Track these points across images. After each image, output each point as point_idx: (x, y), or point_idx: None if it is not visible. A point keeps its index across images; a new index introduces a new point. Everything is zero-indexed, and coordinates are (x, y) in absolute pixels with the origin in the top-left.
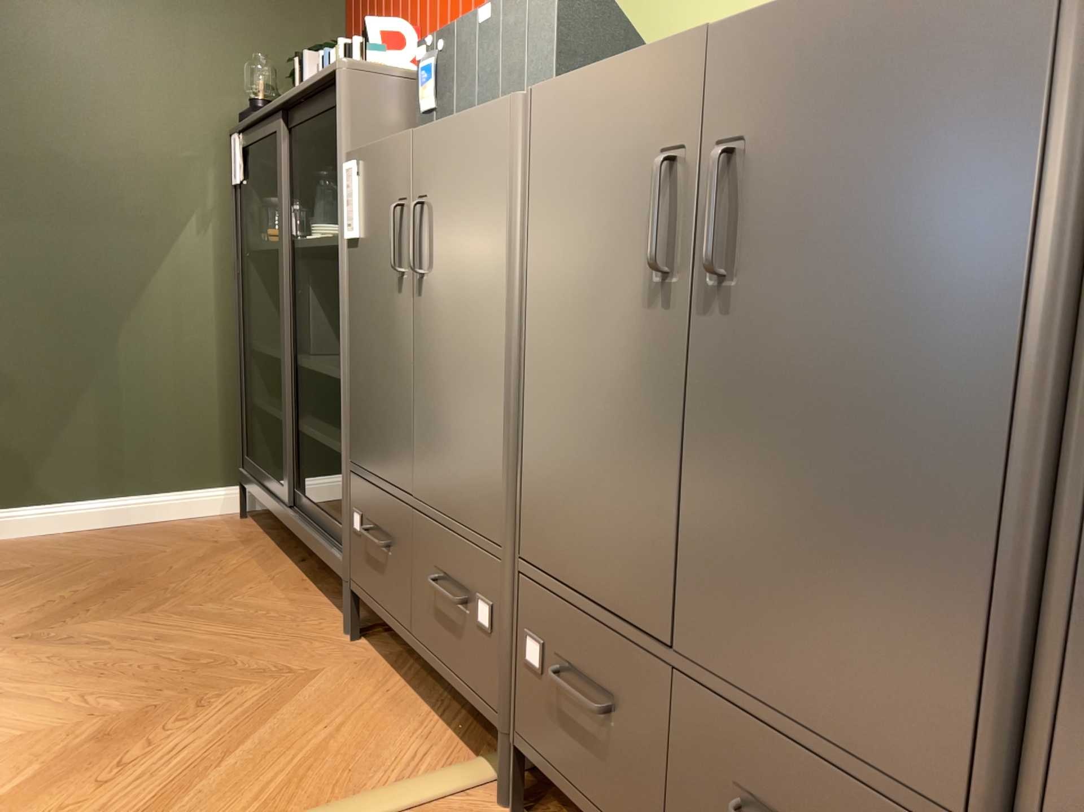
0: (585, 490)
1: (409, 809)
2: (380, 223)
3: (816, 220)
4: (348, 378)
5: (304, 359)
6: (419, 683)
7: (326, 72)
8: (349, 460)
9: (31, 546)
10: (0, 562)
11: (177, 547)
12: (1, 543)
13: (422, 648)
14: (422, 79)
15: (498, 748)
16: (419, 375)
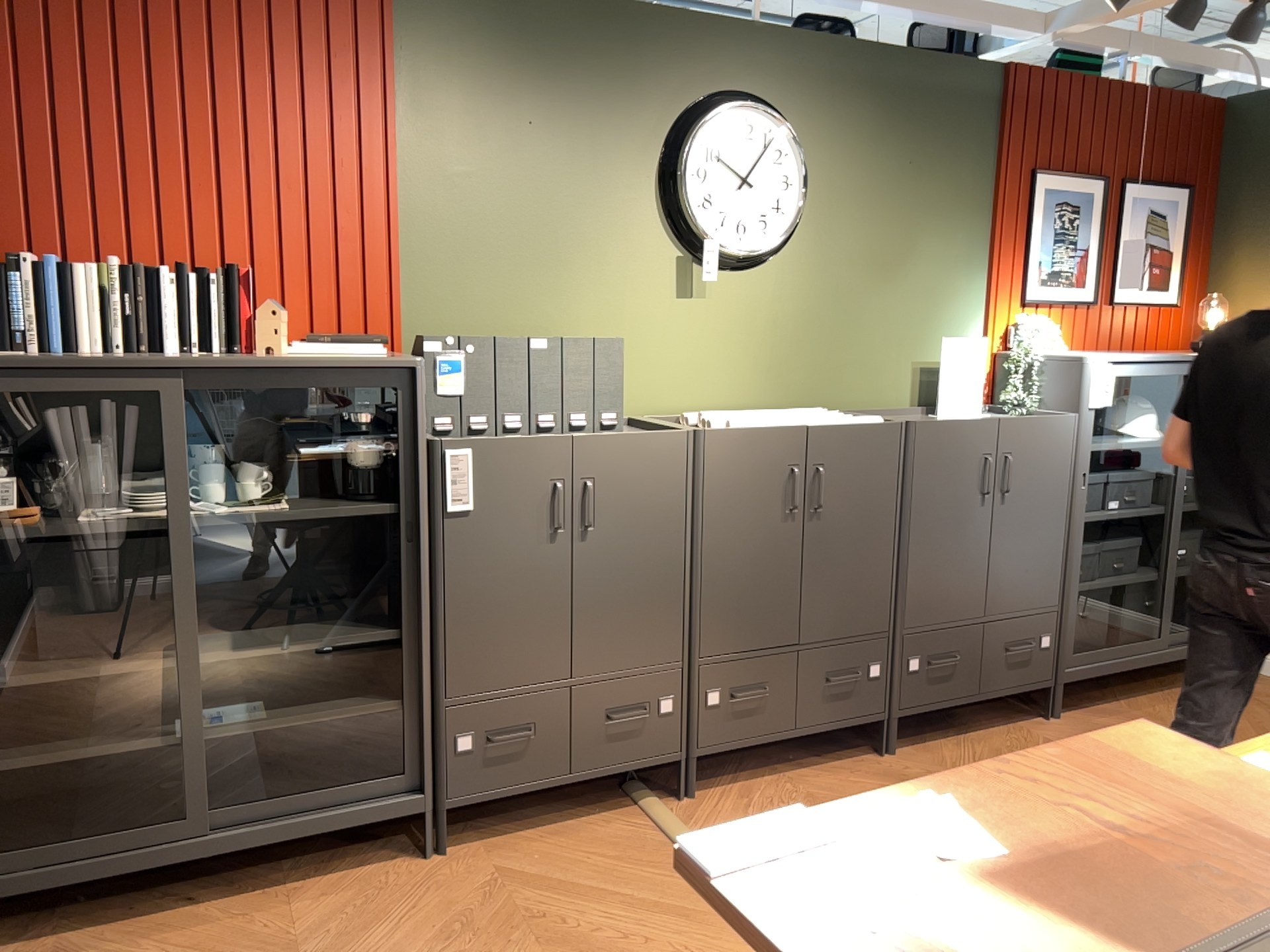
0: (750, 606)
1: (684, 826)
2: (515, 497)
3: (849, 490)
4: (443, 628)
5: (200, 653)
6: (530, 824)
7: (378, 359)
8: (444, 698)
9: None
10: None
11: None
12: None
13: (591, 771)
14: (439, 366)
15: (622, 799)
16: (583, 594)
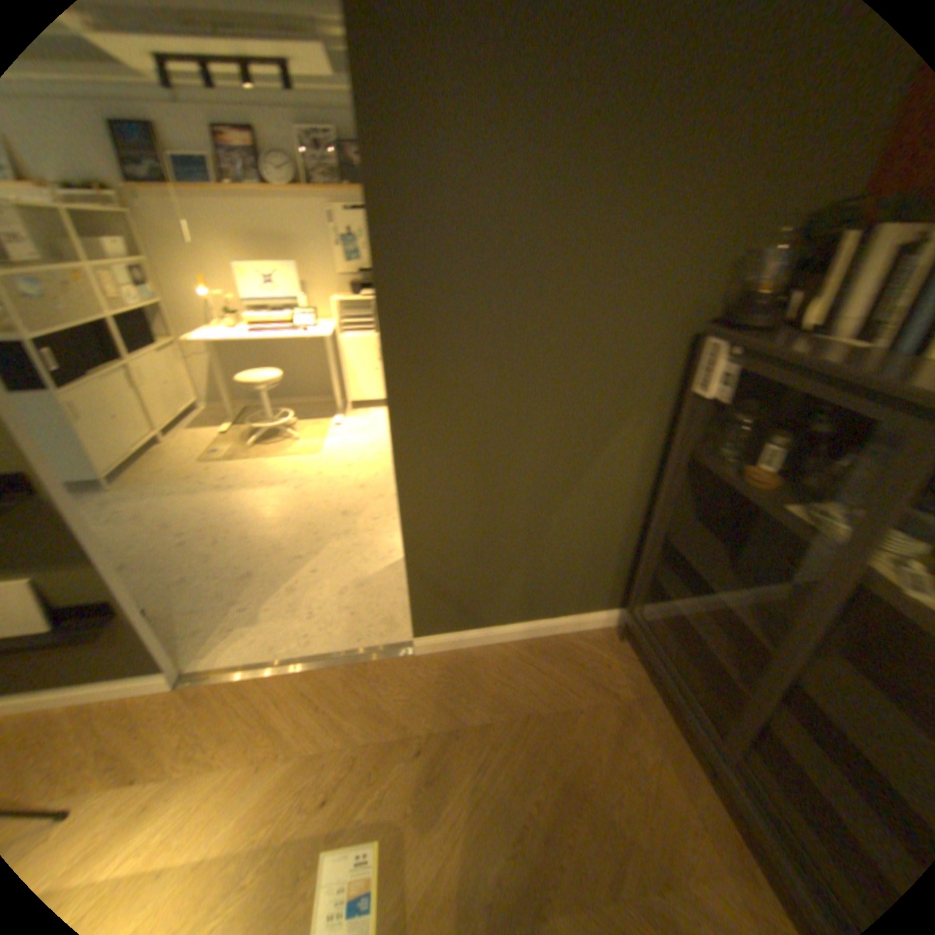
0: None
1: None
2: None
3: None
4: None
5: (809, 679)
6: None
7: None
8: None
9: (480, 670)
10: (465, 704)
11: (589, 700)
12: (458, 658)
13: None
14: None
15: None
16: None
